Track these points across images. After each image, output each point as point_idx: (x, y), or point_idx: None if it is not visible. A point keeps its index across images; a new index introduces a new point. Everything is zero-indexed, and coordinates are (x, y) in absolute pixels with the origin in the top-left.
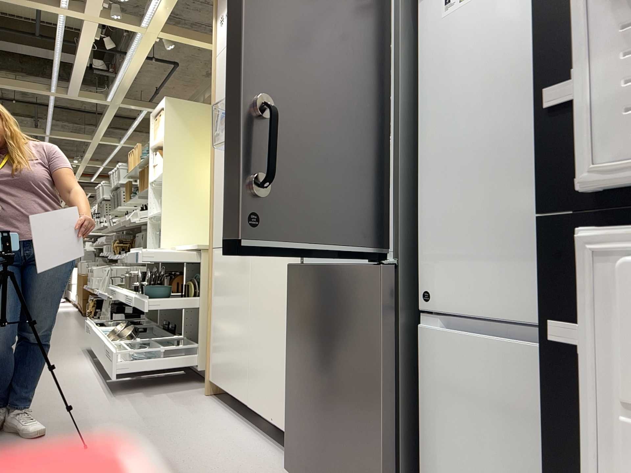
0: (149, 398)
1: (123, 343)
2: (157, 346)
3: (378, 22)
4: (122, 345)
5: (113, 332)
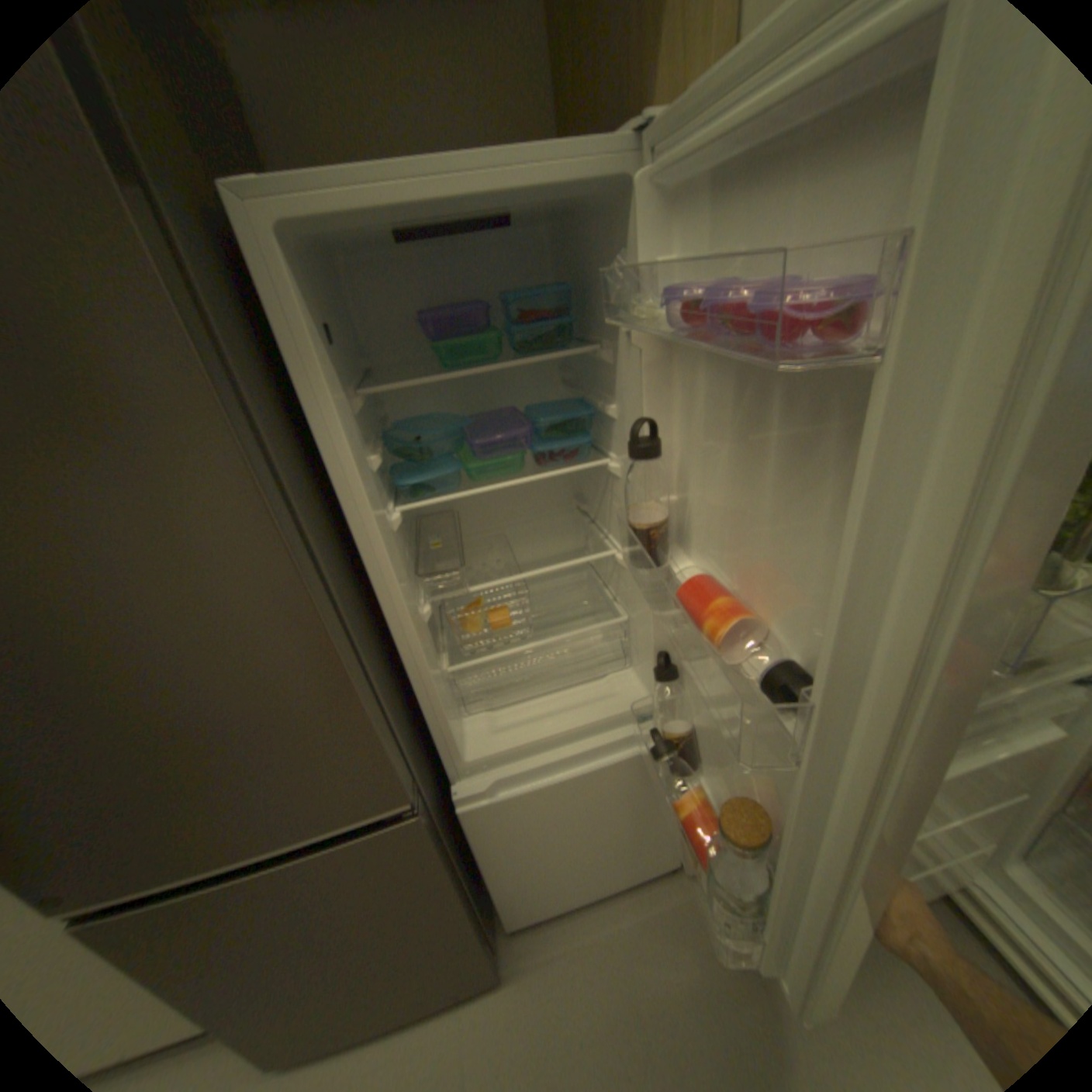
0: None
1: None
2: None
3: (217, 451)
4: None
5: None
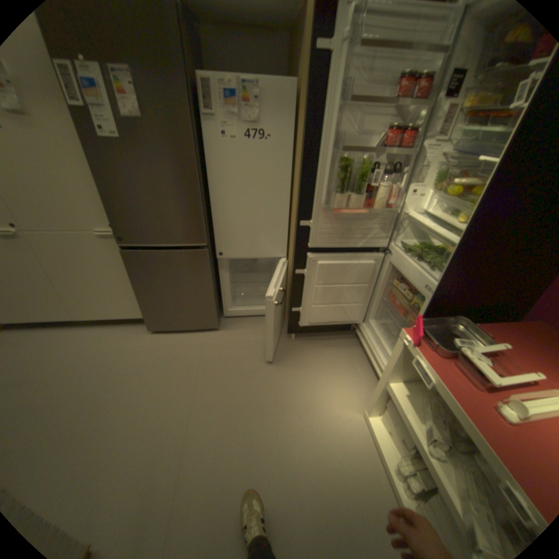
0: None
1: None
2: None
3: (189, 134)
4: None
5: None
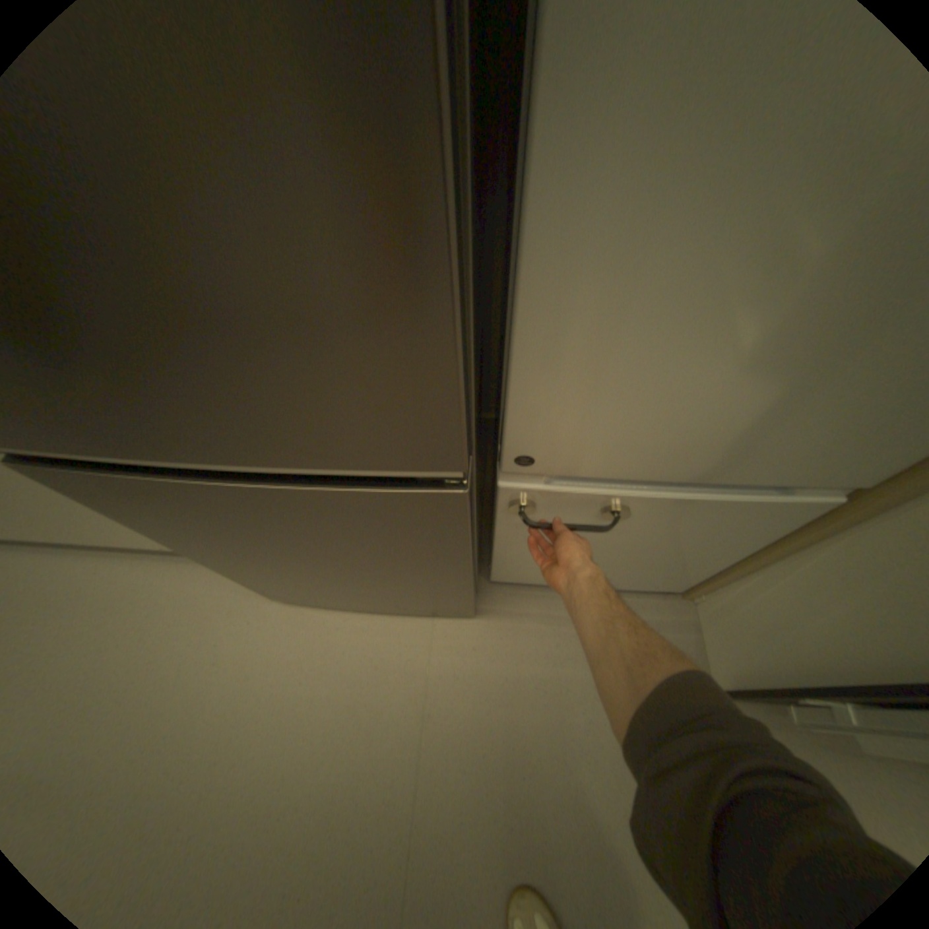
0: None
1: None
2: None
3: None
4: None
5: None
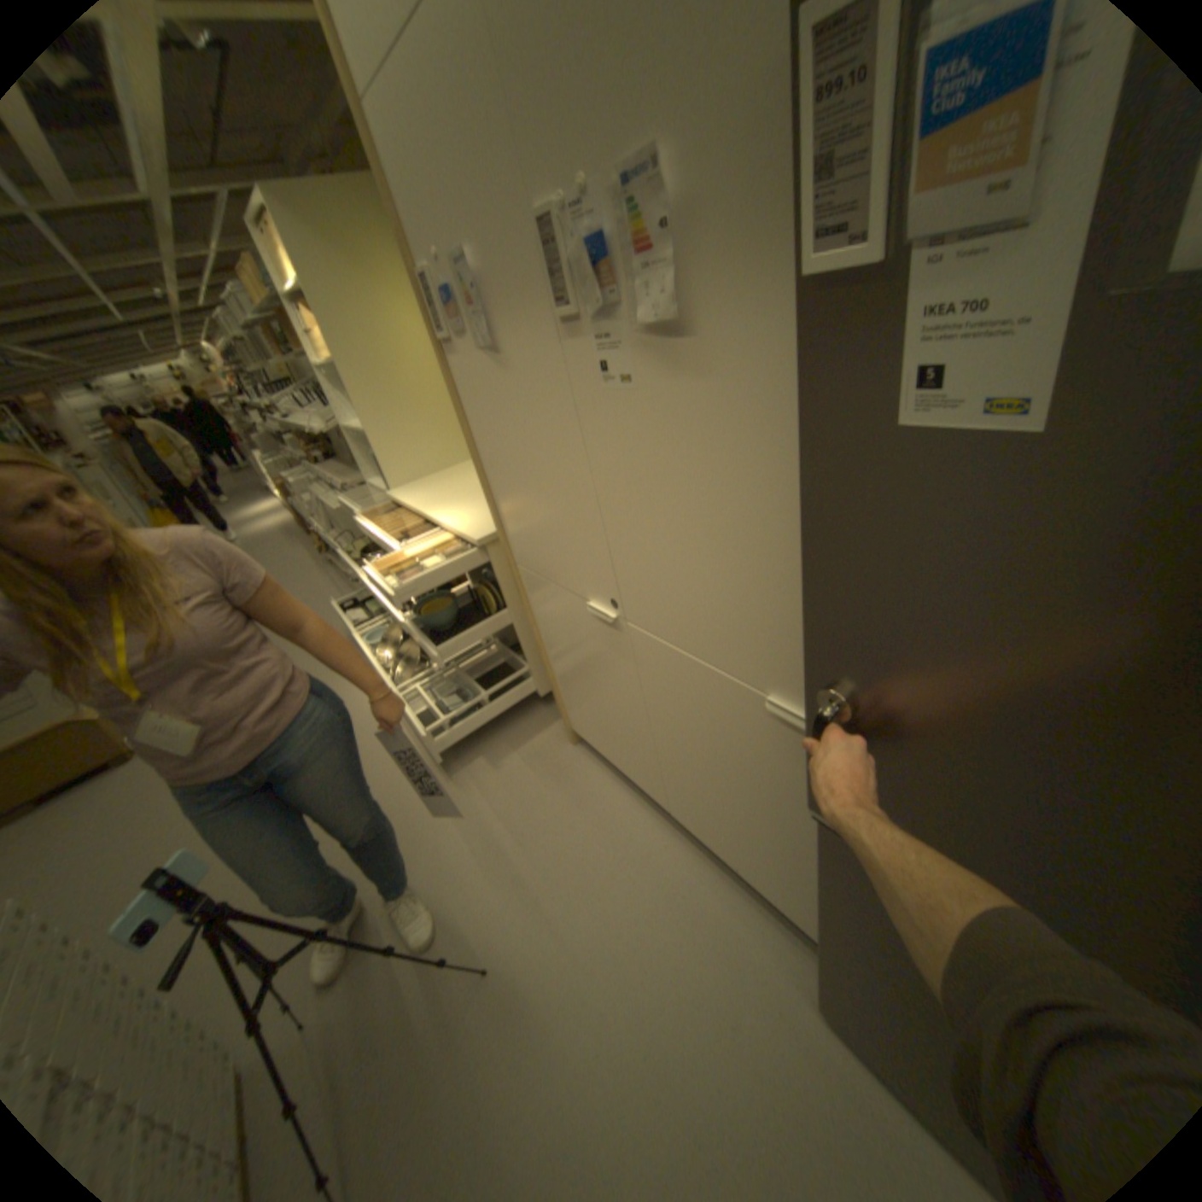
0: (499, 772)
1: (420, 688)
2: (470, 682)
3: None
4: (421, 693)
5: (385, 638)
